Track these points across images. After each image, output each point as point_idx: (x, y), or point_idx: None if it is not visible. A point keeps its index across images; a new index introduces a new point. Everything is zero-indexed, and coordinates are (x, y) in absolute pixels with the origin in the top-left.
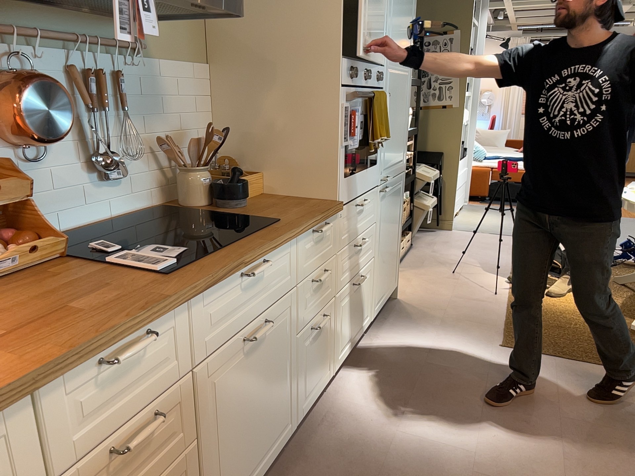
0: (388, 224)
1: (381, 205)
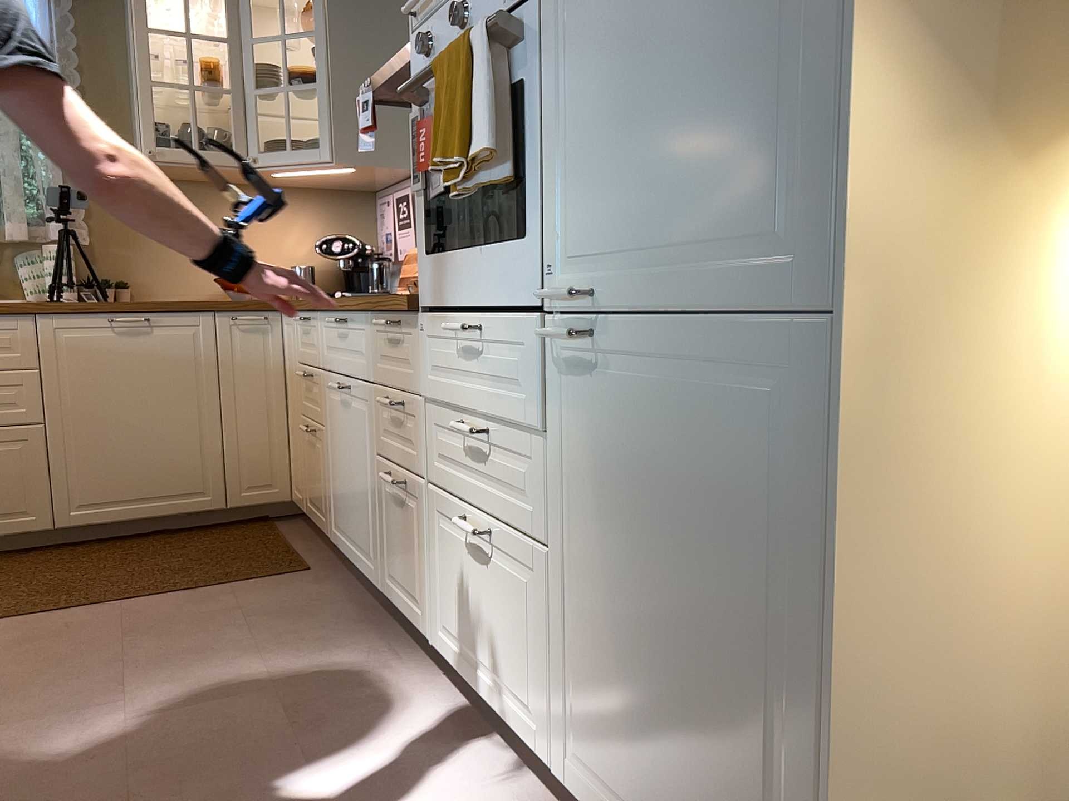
0: (638, 513)
1: (574, 392)
